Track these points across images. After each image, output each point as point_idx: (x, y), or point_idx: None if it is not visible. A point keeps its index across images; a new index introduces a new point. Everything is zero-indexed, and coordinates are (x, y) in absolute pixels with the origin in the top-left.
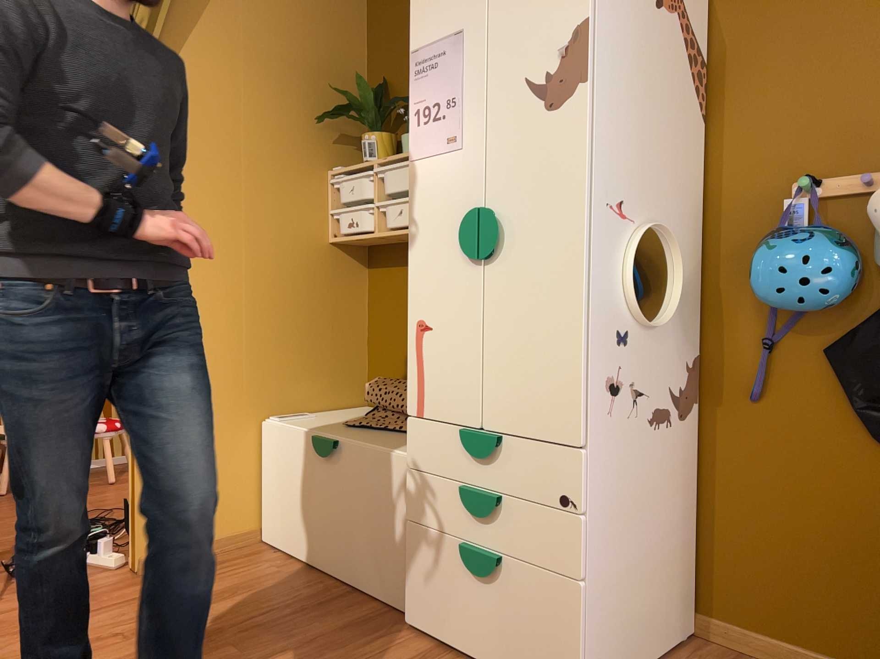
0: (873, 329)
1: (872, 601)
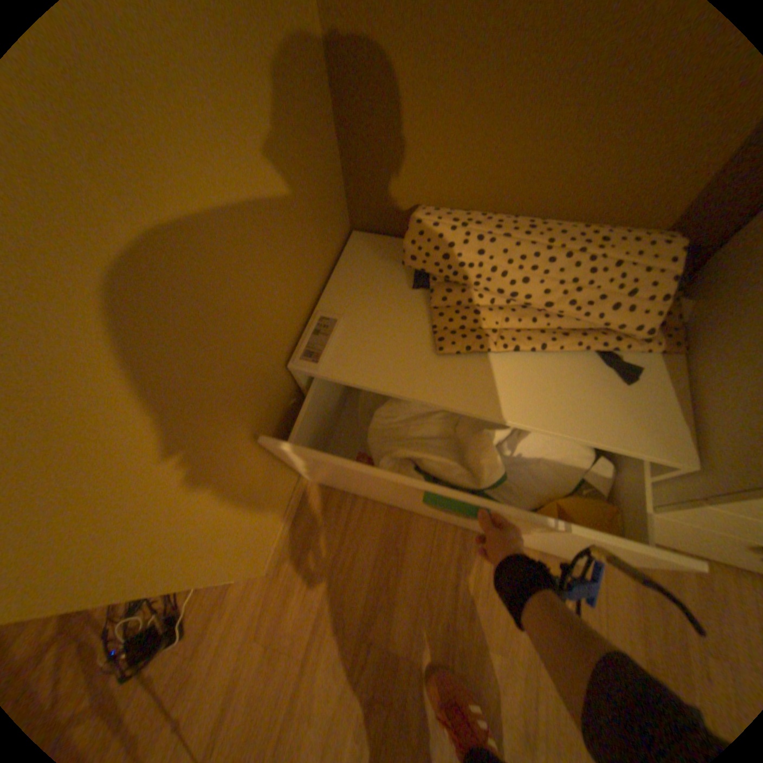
0: None
1: None
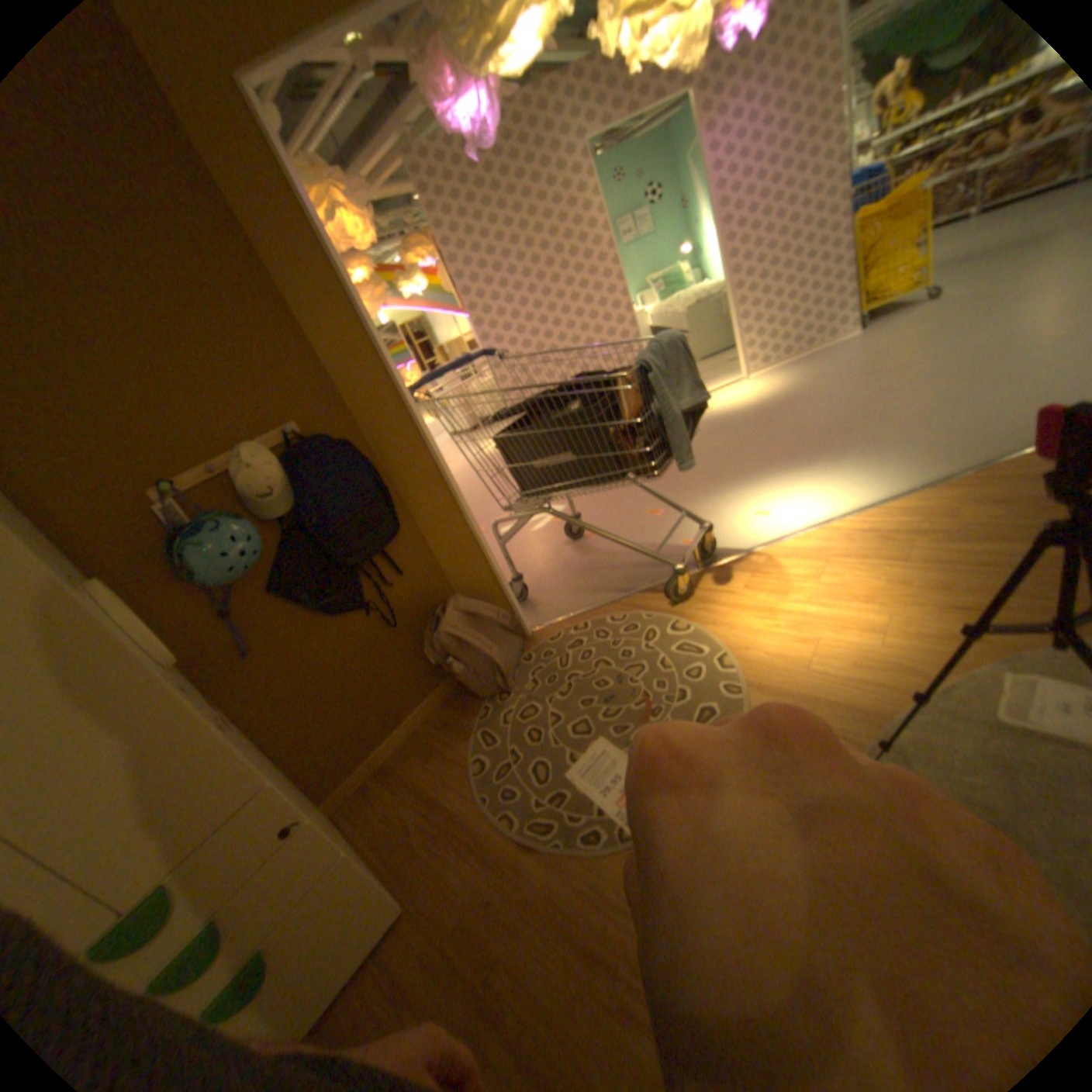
0: (290, 557)
1: (387, 688)
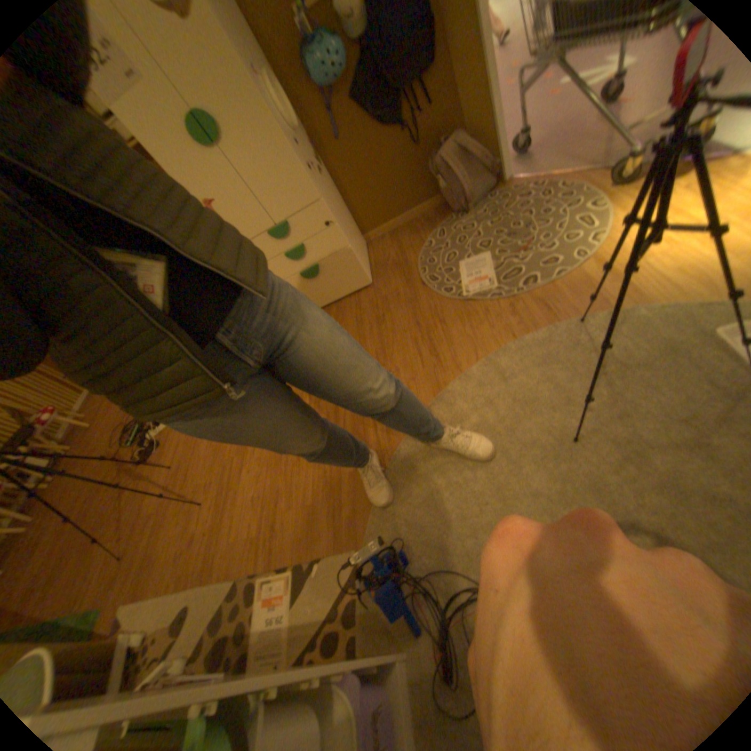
0: (361, 73)
1: (405, 185)
